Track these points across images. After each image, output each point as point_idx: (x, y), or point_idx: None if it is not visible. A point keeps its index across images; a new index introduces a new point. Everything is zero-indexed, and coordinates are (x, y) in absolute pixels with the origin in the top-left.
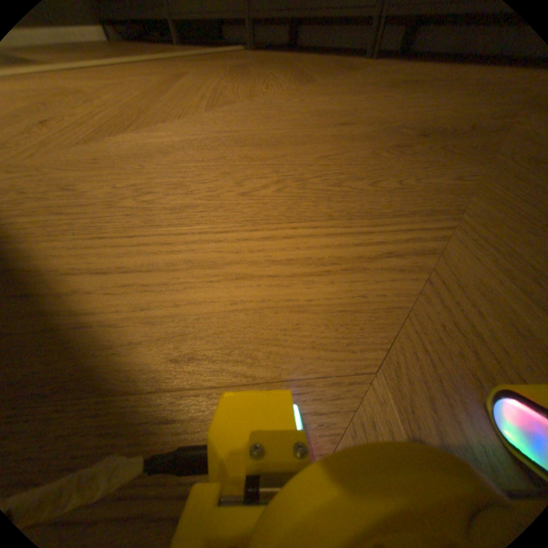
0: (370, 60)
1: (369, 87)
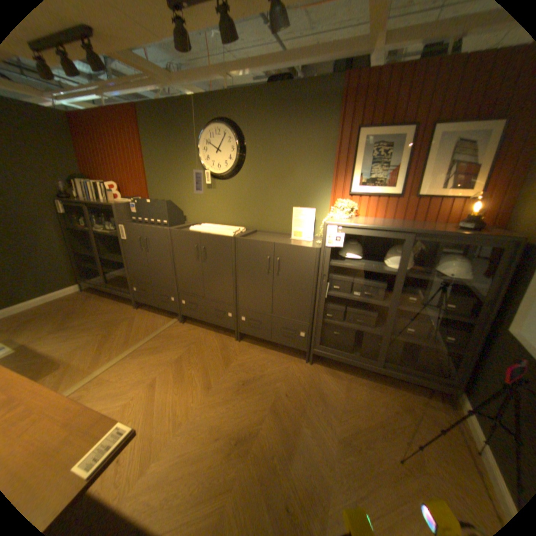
0: (236, 344)
1: (228, 394)
